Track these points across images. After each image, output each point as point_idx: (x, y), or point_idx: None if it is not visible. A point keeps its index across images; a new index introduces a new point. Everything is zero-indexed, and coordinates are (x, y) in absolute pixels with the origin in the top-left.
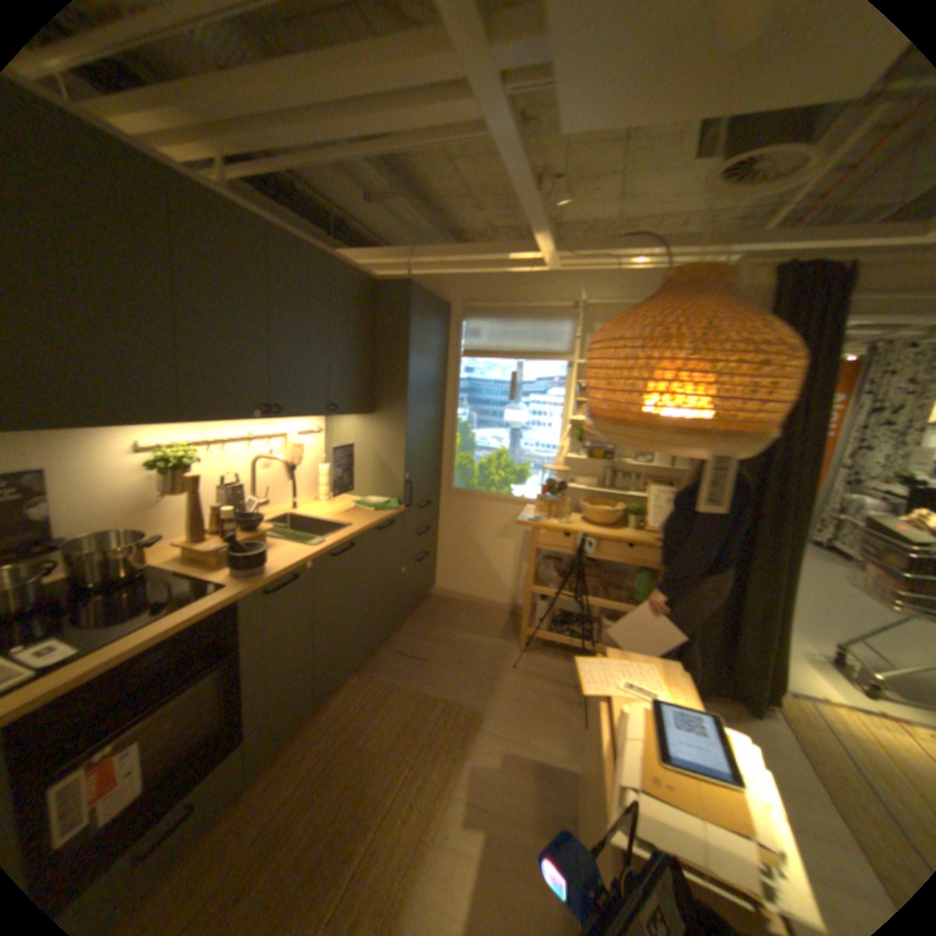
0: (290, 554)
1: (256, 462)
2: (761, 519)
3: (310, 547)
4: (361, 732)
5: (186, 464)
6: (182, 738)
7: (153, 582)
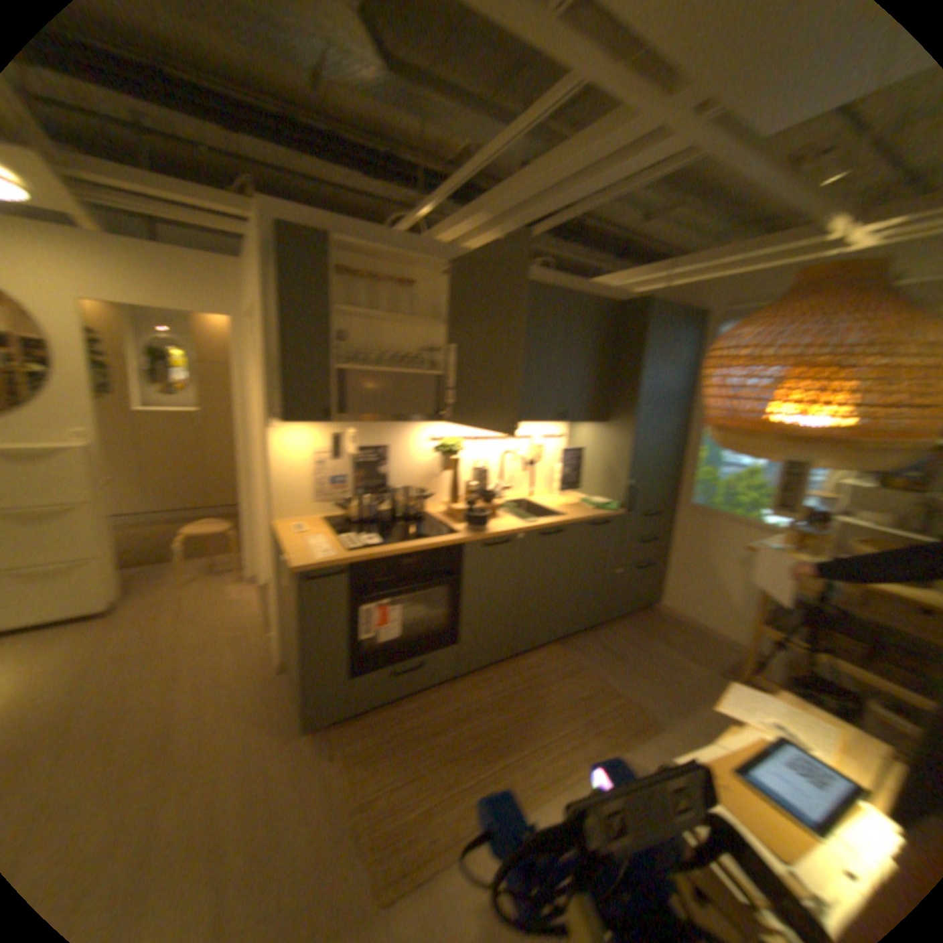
0: (510, 524)
1: (505, 455)
2: None
3: (525, 523)
4: (548, 686)
5: (458, 451)
6: (427, 620)
7: (427, 521)
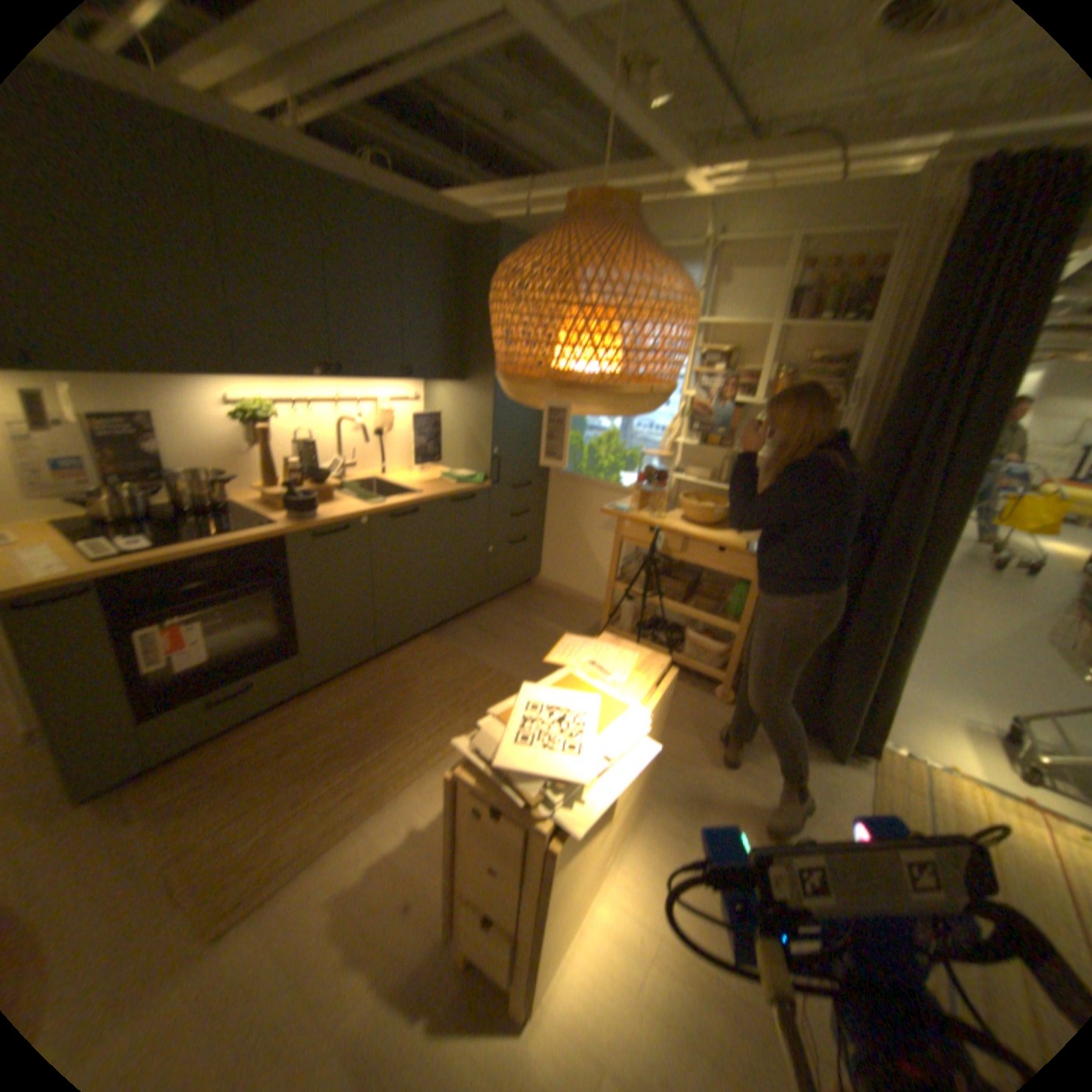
0: (348, 505)
1: (340, 420)
2: (887, 530)
3: (368, 502)
4: (415, 675)
5: (266, 415)
6: (247, 632)
7: (230, 510)
